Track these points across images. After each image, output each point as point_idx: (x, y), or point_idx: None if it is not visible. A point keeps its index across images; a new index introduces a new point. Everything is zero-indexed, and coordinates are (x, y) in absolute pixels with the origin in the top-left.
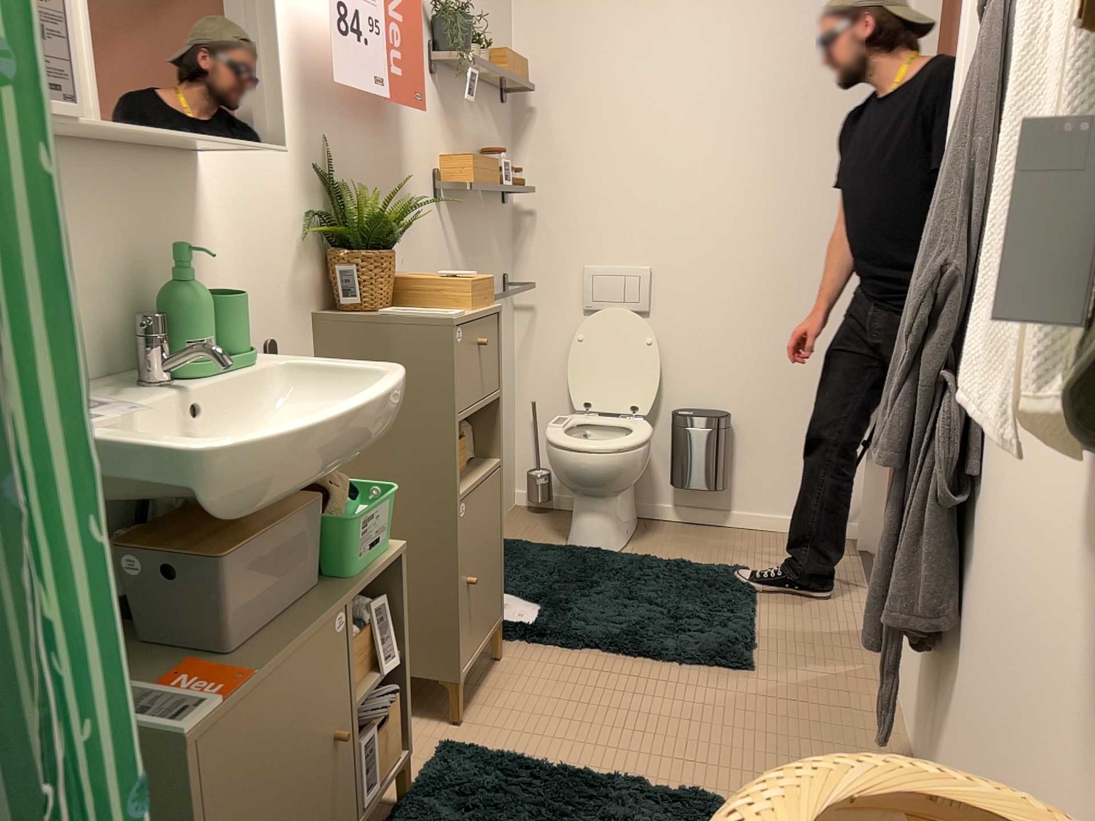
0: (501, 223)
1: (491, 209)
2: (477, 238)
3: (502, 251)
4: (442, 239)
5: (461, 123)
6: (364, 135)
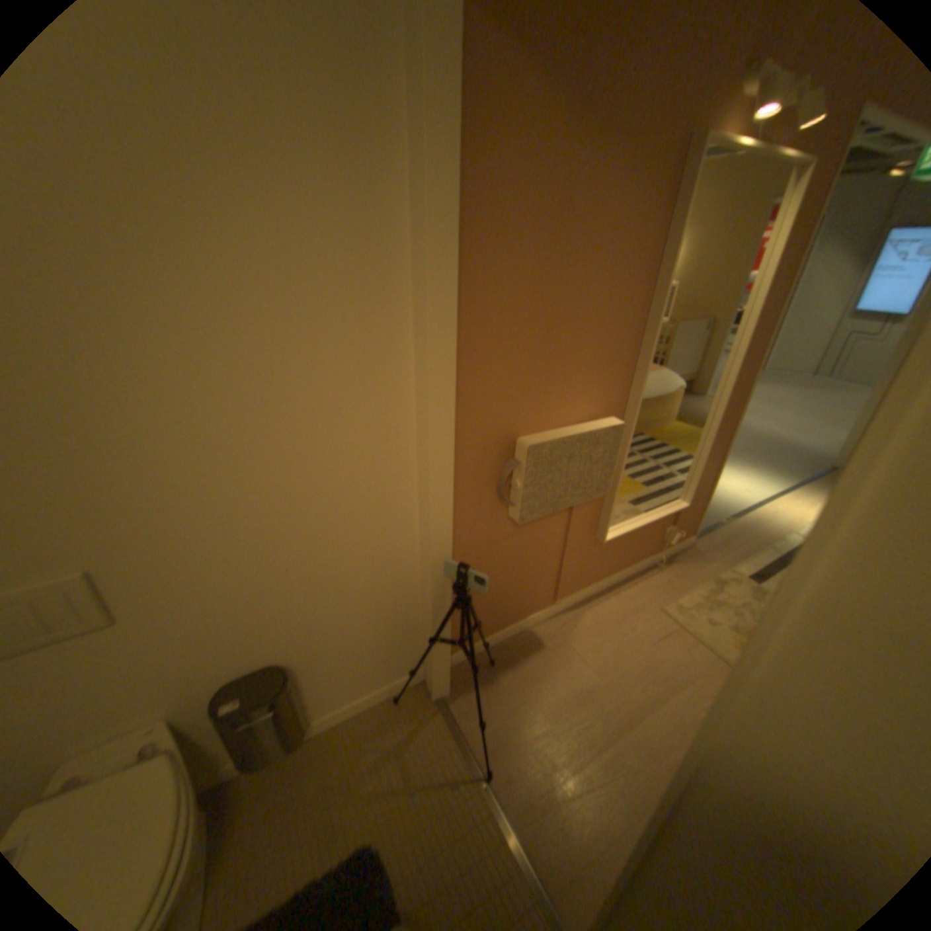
0: None
1: None
2: None
3: None
4: None
5: None
6: None
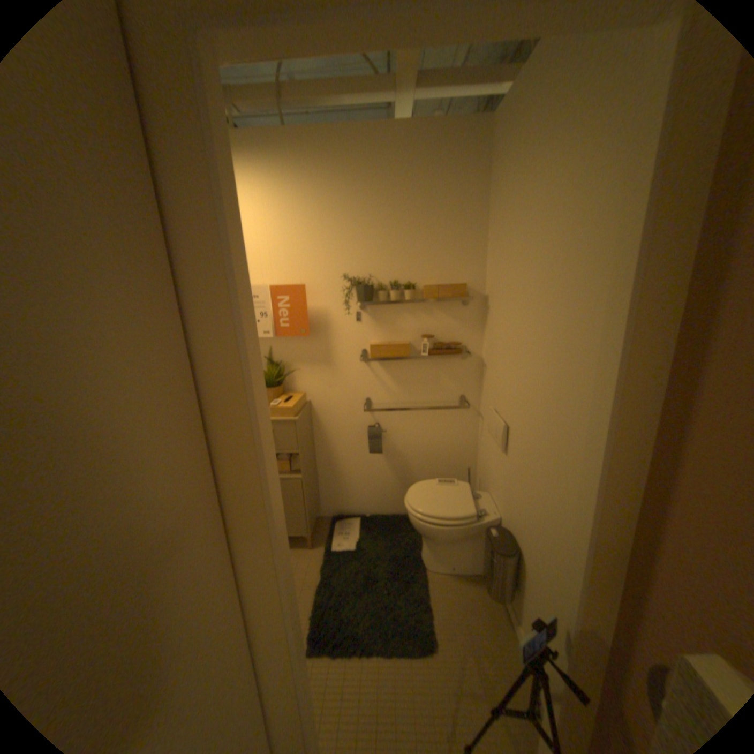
0: (455, 365)
1: (437, 358)
2: (414, 374)
3: (455, 380)
4: (368, 375)
5: (394, 320)
6: (292, 340)
